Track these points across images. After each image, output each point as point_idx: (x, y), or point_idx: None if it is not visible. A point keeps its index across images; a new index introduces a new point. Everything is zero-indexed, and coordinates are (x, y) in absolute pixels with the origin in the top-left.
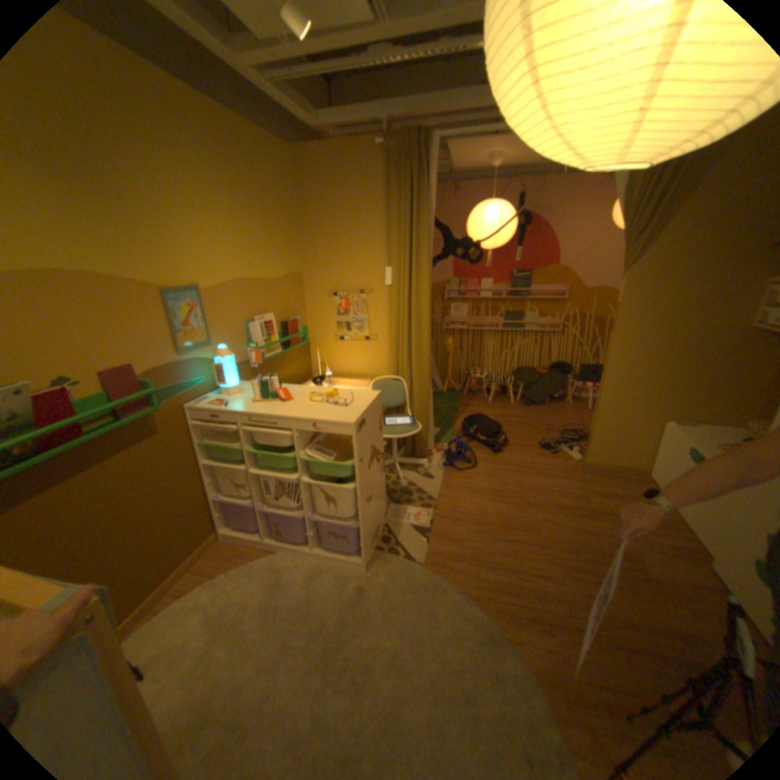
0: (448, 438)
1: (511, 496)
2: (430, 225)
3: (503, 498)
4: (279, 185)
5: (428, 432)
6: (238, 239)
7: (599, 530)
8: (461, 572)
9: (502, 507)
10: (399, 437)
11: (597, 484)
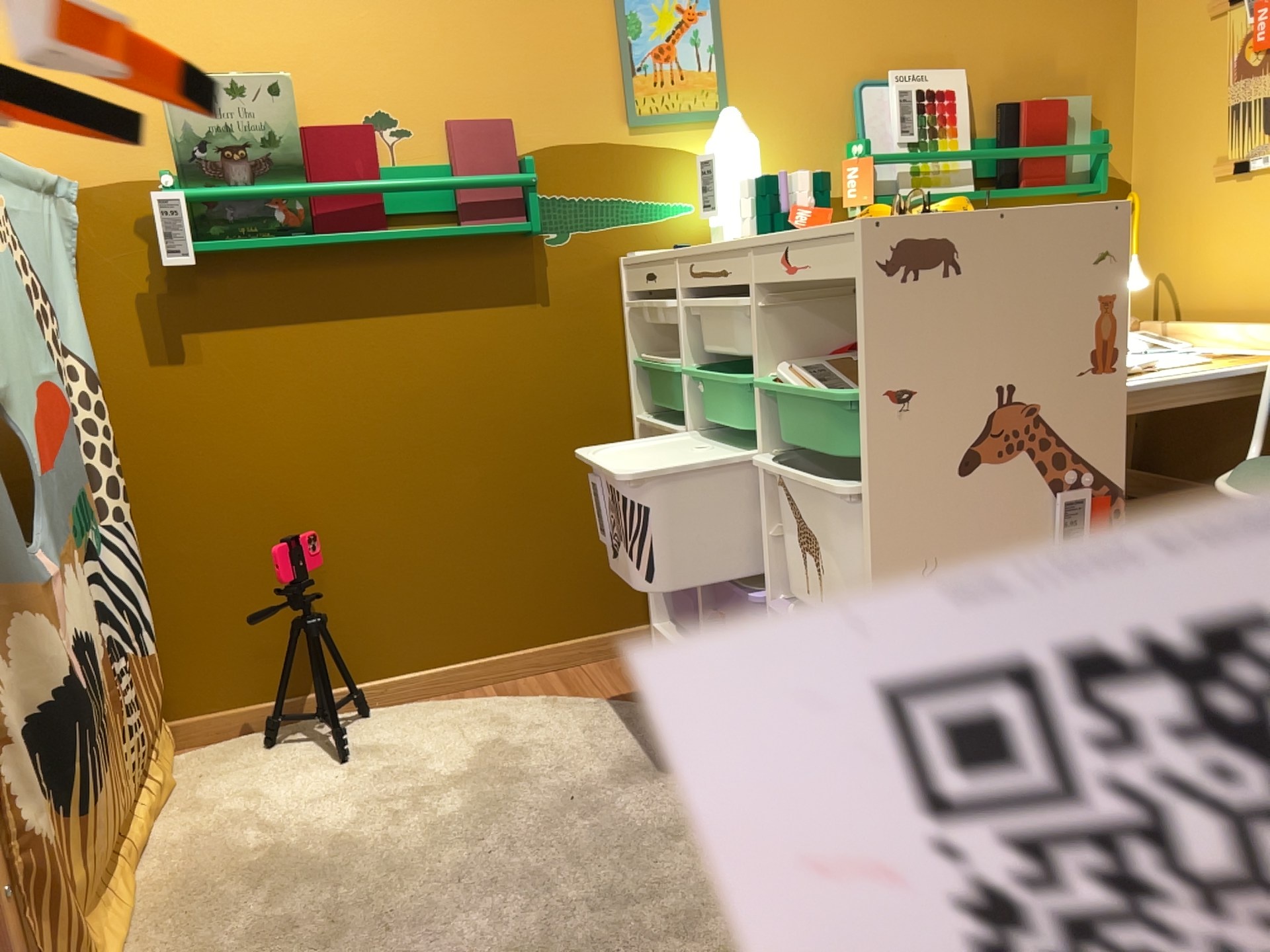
0: None
1: None
2: None
3: None
4: None
5: None
6: None
7: None
8: None
9: None
10: None
11: None
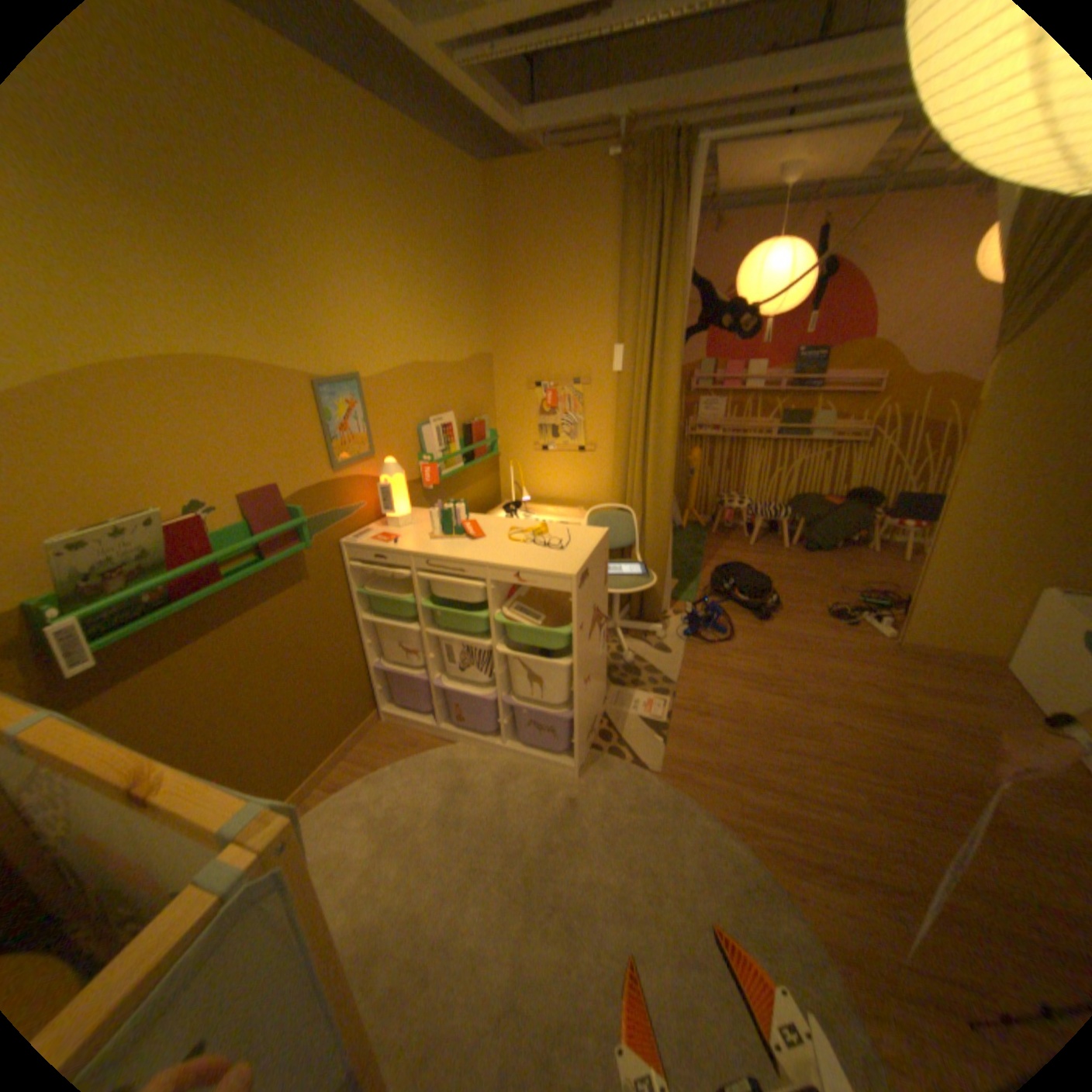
0: (691, 594)
1: (787, 684)
2: (686, 280)
3: (775, 687)
4: (466, 224)
5: (664, 586)
6: (411, 306)
7: (924, 745)
8: (714, 788)
9: (773, 699)
10: (626, 592)
11: (921, 675)
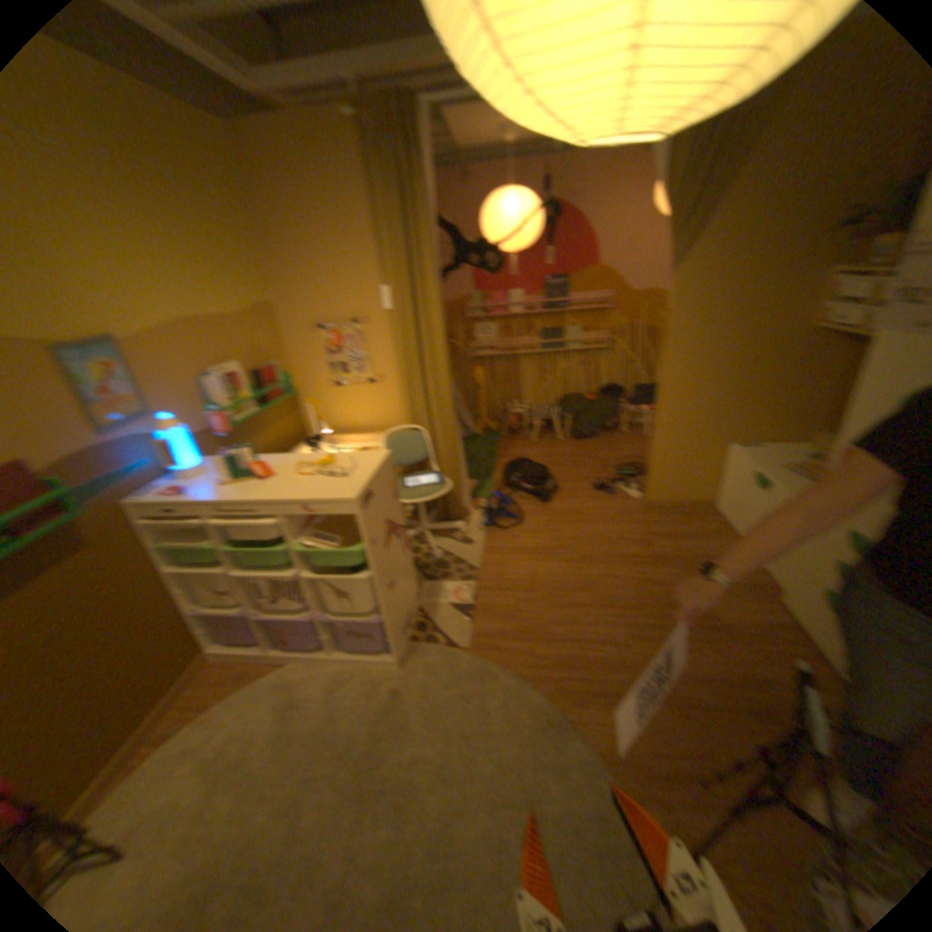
0: (490, 491)
1: (567, 552)
2: (434, 227)
3: (558, 556)
4: (223, 183)
5: (464, 489)
6: (172, 265)
7: (665, 579)
8: (514, 652)
9: (557, 567)
10: (428, 501)
11: (661, 525)
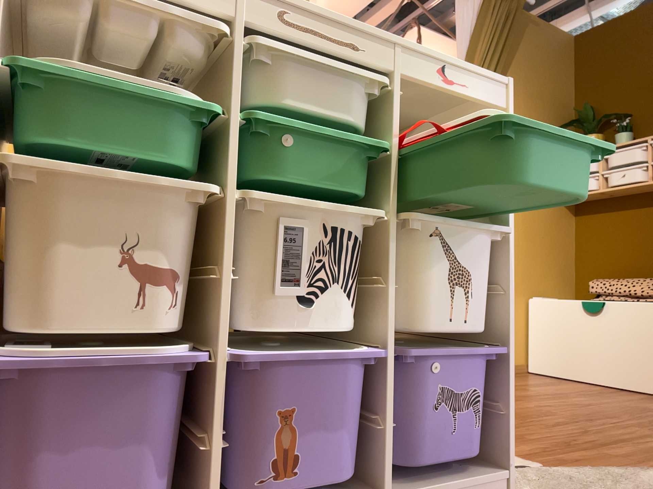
0: None
1: None
2: None
3: None
4: None
5: None
6: None
7: (581, 399)
8: (584, 454)
9: None
10: None
11: None
